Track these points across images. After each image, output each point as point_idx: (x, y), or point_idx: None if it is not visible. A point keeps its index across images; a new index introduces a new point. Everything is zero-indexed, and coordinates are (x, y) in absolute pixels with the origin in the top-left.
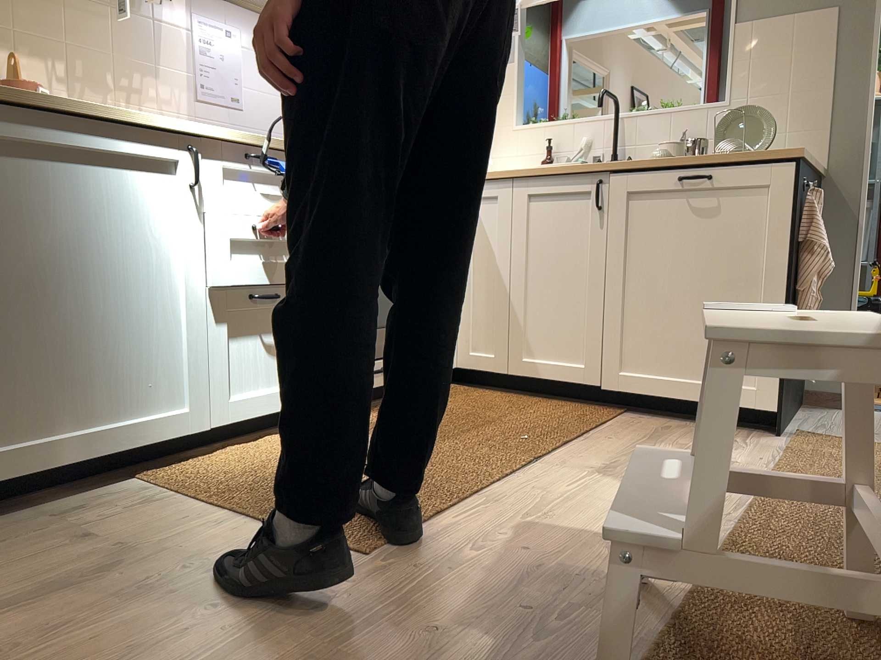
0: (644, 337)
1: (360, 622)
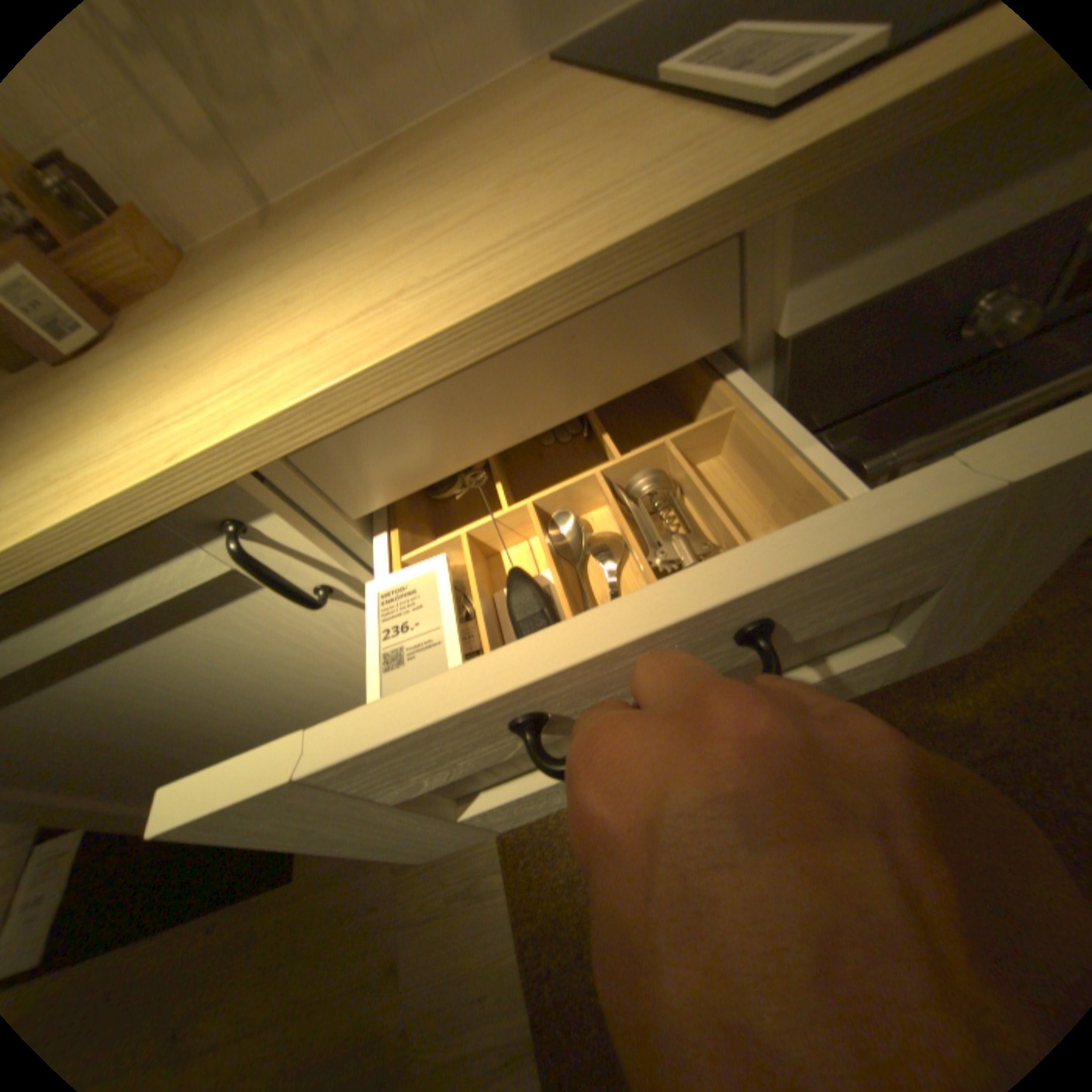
0: None
1: None
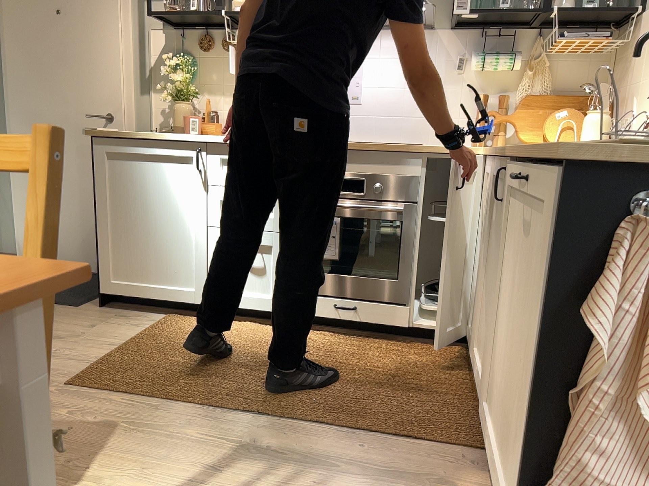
0: (499, 378)
1: None
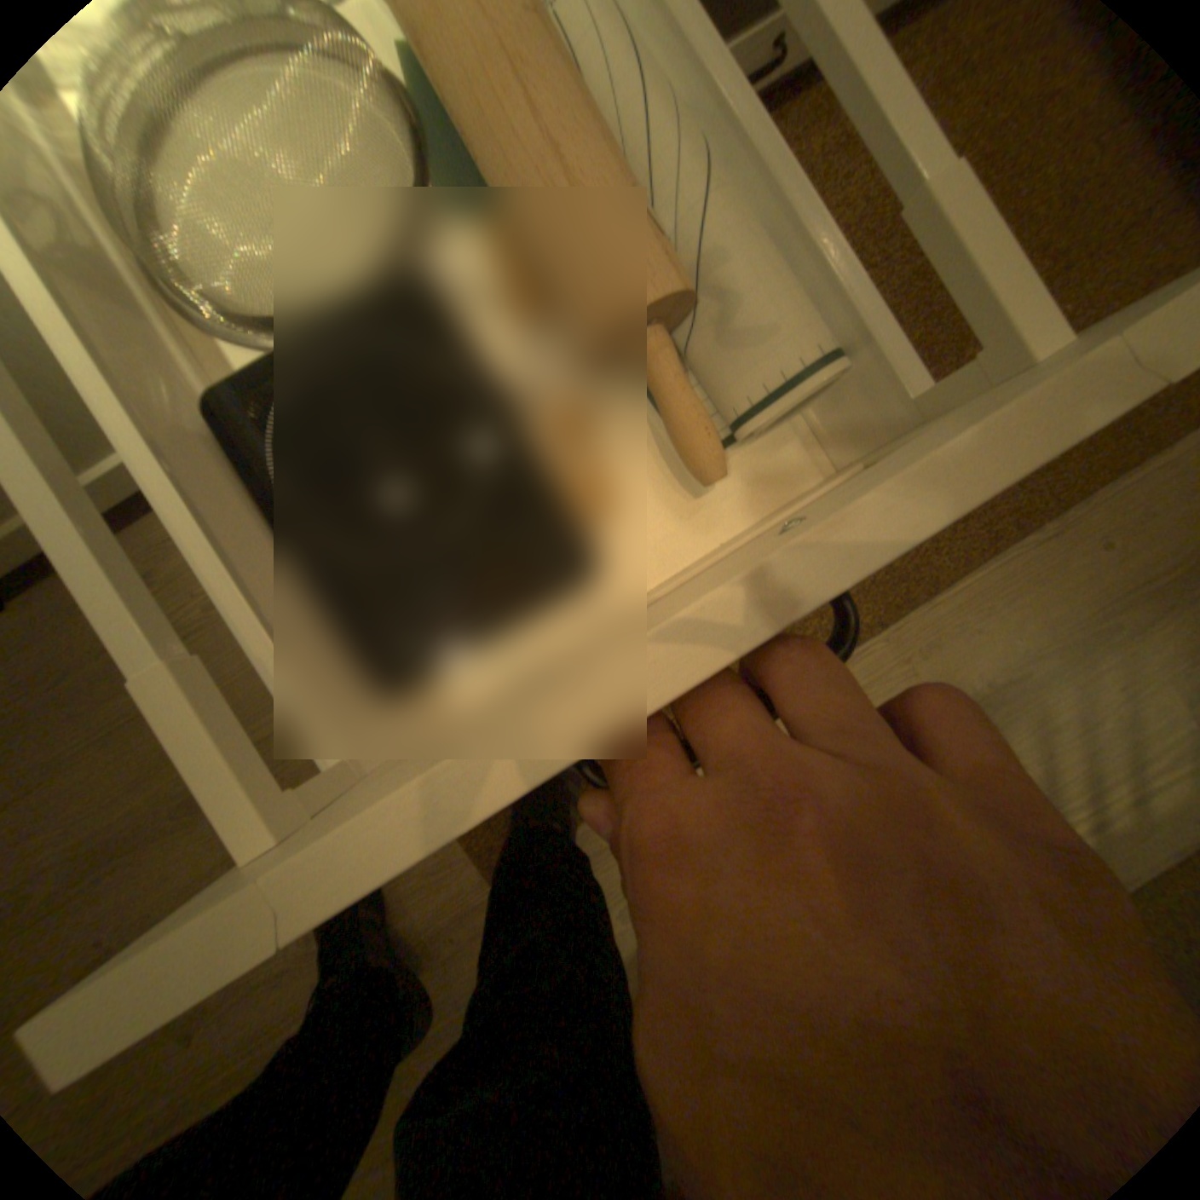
0: None
1: (443, 1009)
